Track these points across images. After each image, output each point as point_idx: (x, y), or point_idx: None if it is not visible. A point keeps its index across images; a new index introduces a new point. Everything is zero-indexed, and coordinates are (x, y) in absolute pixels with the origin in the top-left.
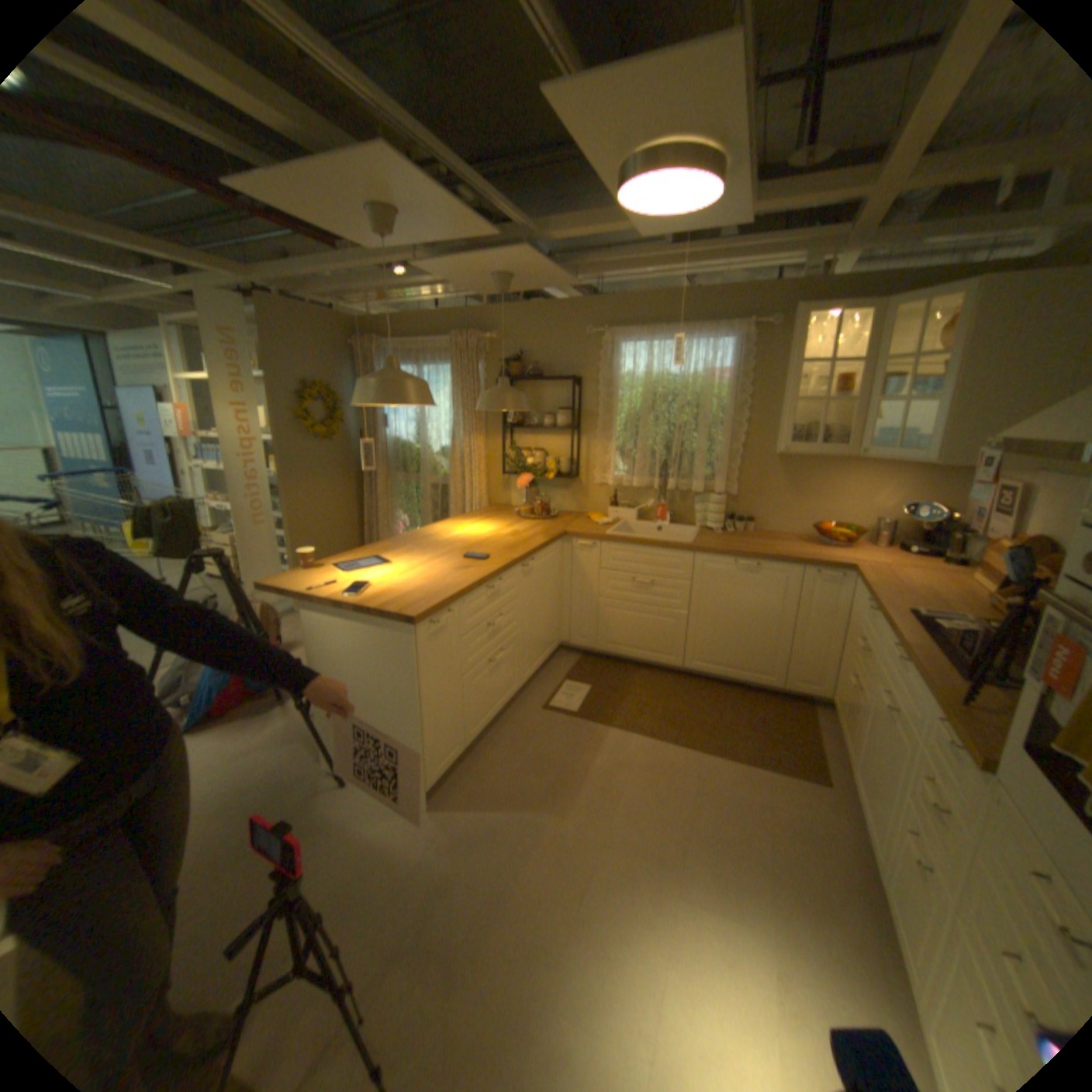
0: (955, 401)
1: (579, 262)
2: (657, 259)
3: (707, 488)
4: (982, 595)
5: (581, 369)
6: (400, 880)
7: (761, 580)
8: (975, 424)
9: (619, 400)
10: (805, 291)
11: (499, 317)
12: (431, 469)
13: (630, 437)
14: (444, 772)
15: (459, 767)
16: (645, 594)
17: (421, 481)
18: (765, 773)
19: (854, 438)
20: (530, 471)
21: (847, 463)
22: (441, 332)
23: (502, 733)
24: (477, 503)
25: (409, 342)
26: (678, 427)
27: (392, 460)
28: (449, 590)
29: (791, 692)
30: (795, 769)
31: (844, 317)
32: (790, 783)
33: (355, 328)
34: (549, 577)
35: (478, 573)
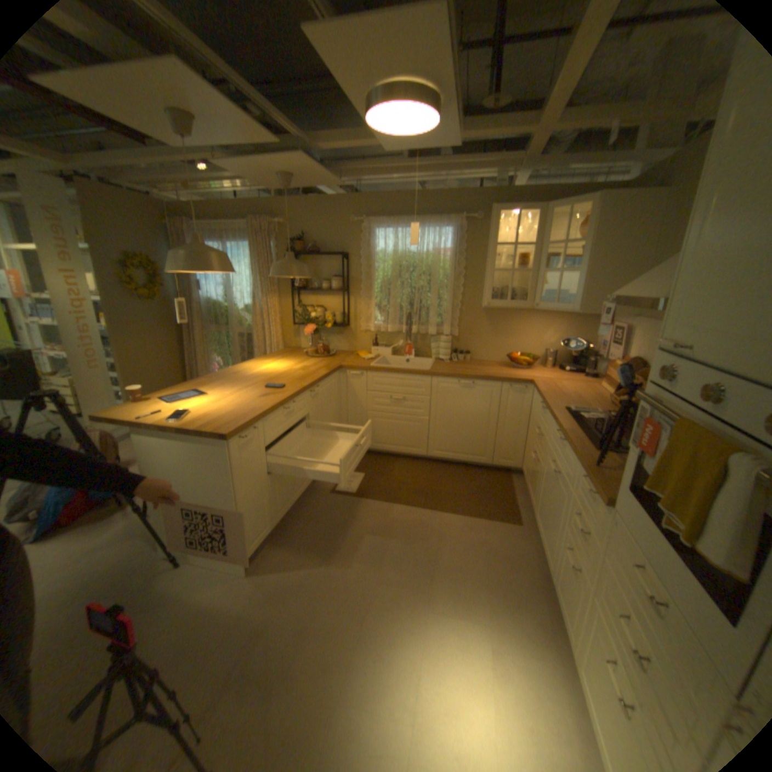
0: (588, 272)
1: (343, 168)
2: (398, 169)
3: (438, 332)
4: (606, 395)
5: (348, 247)
6: (226, 630)
7: (475, 393)
8: (600, 287)
9: (376, 270)
10: (497, 196)
11: (285, 207)
12: (238, 322)
13: (384, 297)
14: (258, 547)
15: (269, 542)
16: (399, 407)
17: (230, 331)
18: (481, 521)
19: (530, 296)
20: (314, 322)
21: (526, 313)
22: (240, 217)
23: (301, 513)
24: (275, 346)
25: (214, 224)
26: (417, 290)
27: (205, 316)
28: (254, 412)
29: (496, 466)
30: (499, 516)
31: (522, 216)
32: (497, 526)
33: (168, 211)
34: (331, 399)
35: (276, 398)
